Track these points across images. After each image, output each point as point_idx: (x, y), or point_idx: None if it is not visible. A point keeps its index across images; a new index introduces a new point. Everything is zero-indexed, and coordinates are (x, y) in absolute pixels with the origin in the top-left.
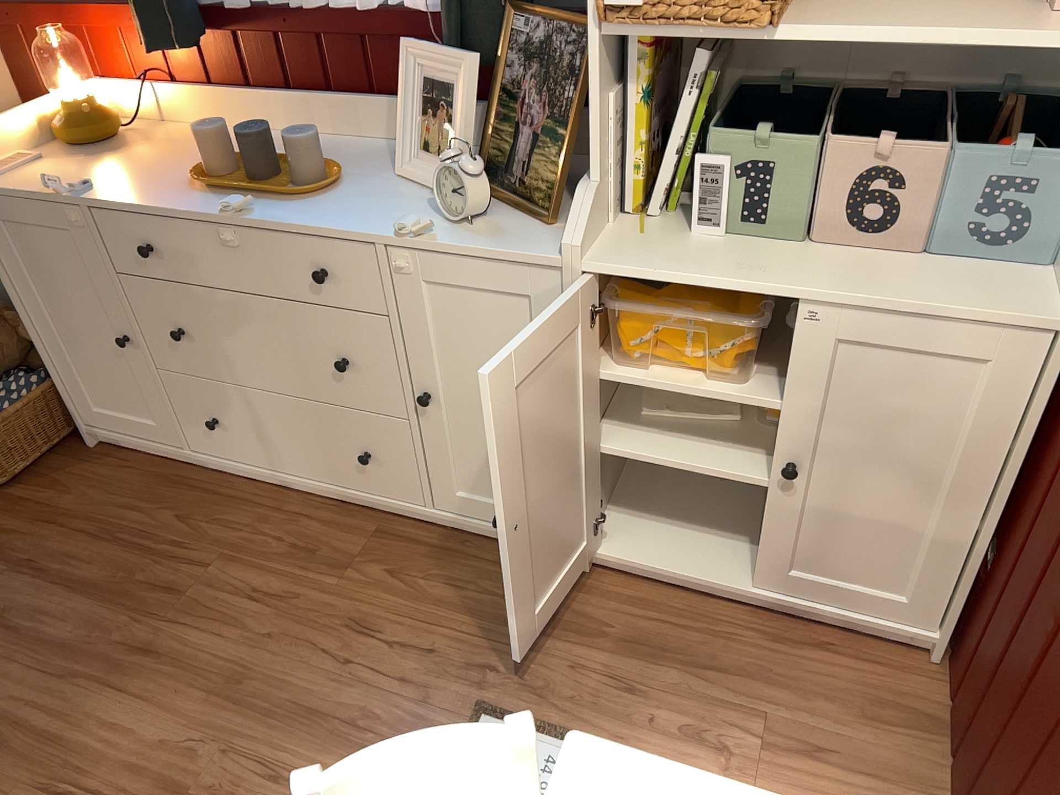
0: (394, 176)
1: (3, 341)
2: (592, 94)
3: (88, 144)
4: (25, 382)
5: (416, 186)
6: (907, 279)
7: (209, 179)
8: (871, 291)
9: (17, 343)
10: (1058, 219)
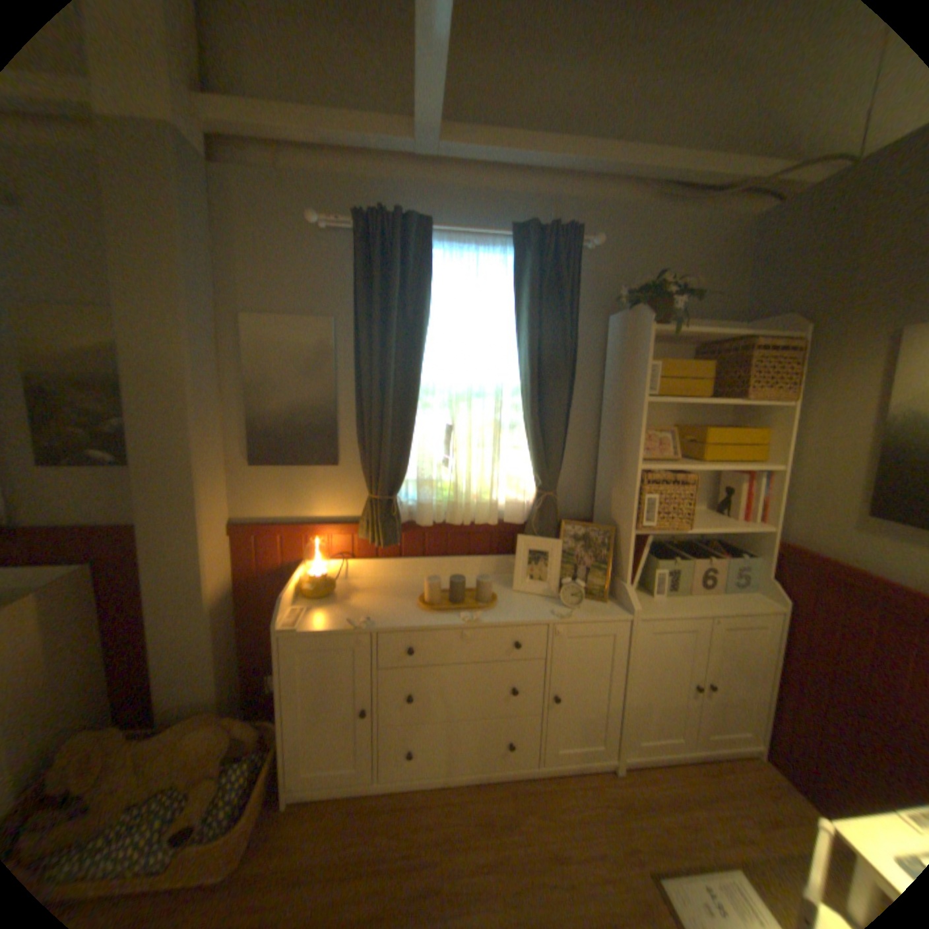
0: (505, 589)
1: (212, 746)
2: (629, 550)
3: (321, 595)
4: (227, 777)
5: (523, 593)
6: (733, 602)
7: (426, 604)
8: (733, 609)
9: (221, 745)
10: (763, 576)
